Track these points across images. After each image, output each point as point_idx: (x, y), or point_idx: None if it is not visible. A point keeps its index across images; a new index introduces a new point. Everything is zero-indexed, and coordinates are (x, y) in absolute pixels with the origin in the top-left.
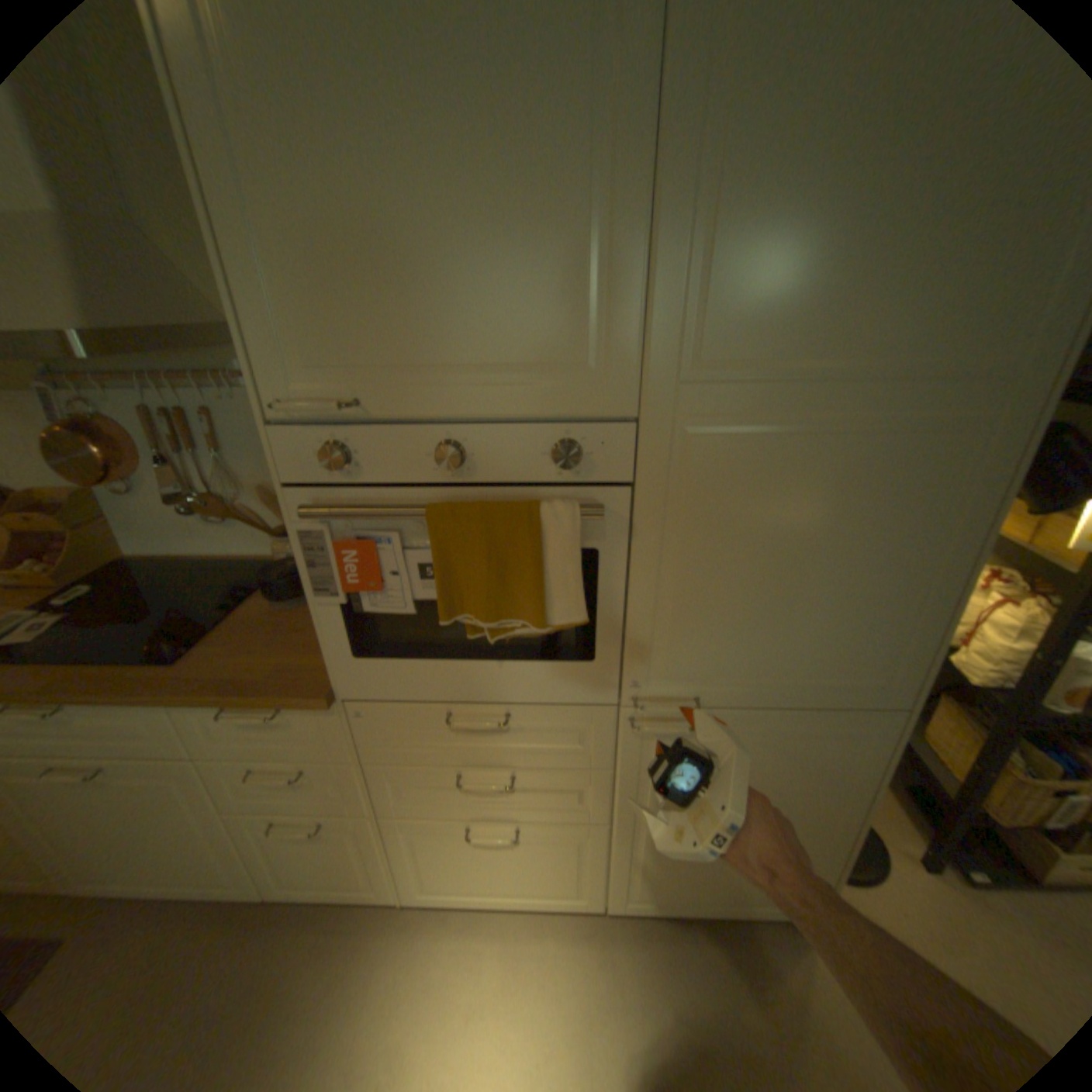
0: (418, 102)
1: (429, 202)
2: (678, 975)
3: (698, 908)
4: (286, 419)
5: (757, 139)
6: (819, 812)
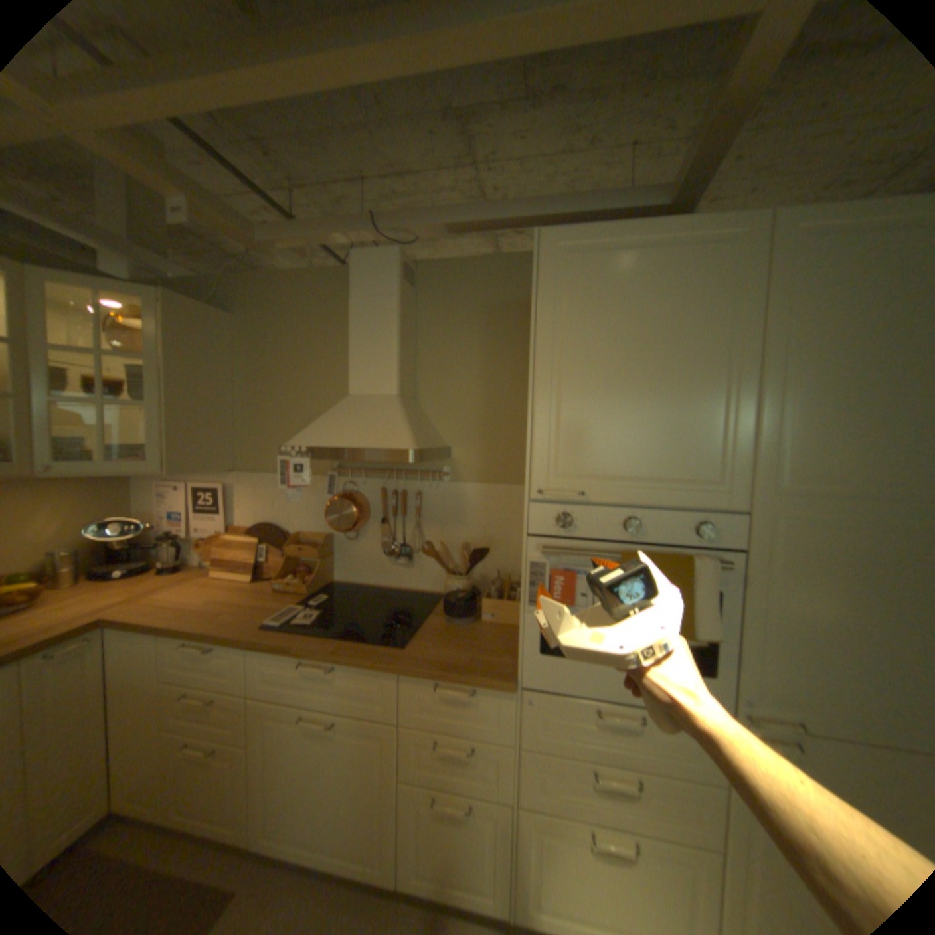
0: (644, 372)
1: (642, 408)
2: None
3: None
4: (539, 500)
5: (815, 389)
6: None
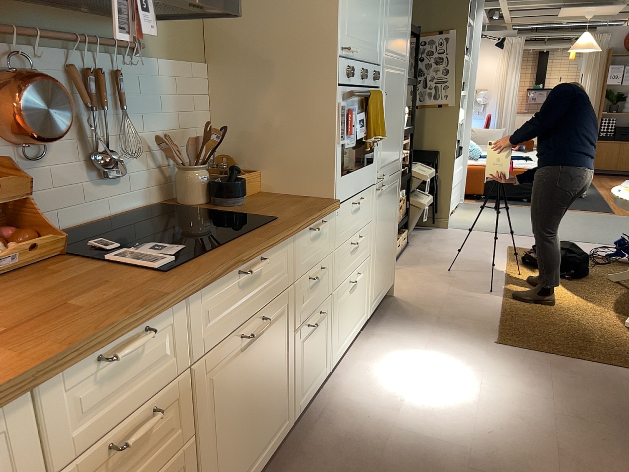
0: None
1: None
2: (391, 322)
3: (380, 294)
4: (339, 57)
5: None
6: (394, 220)
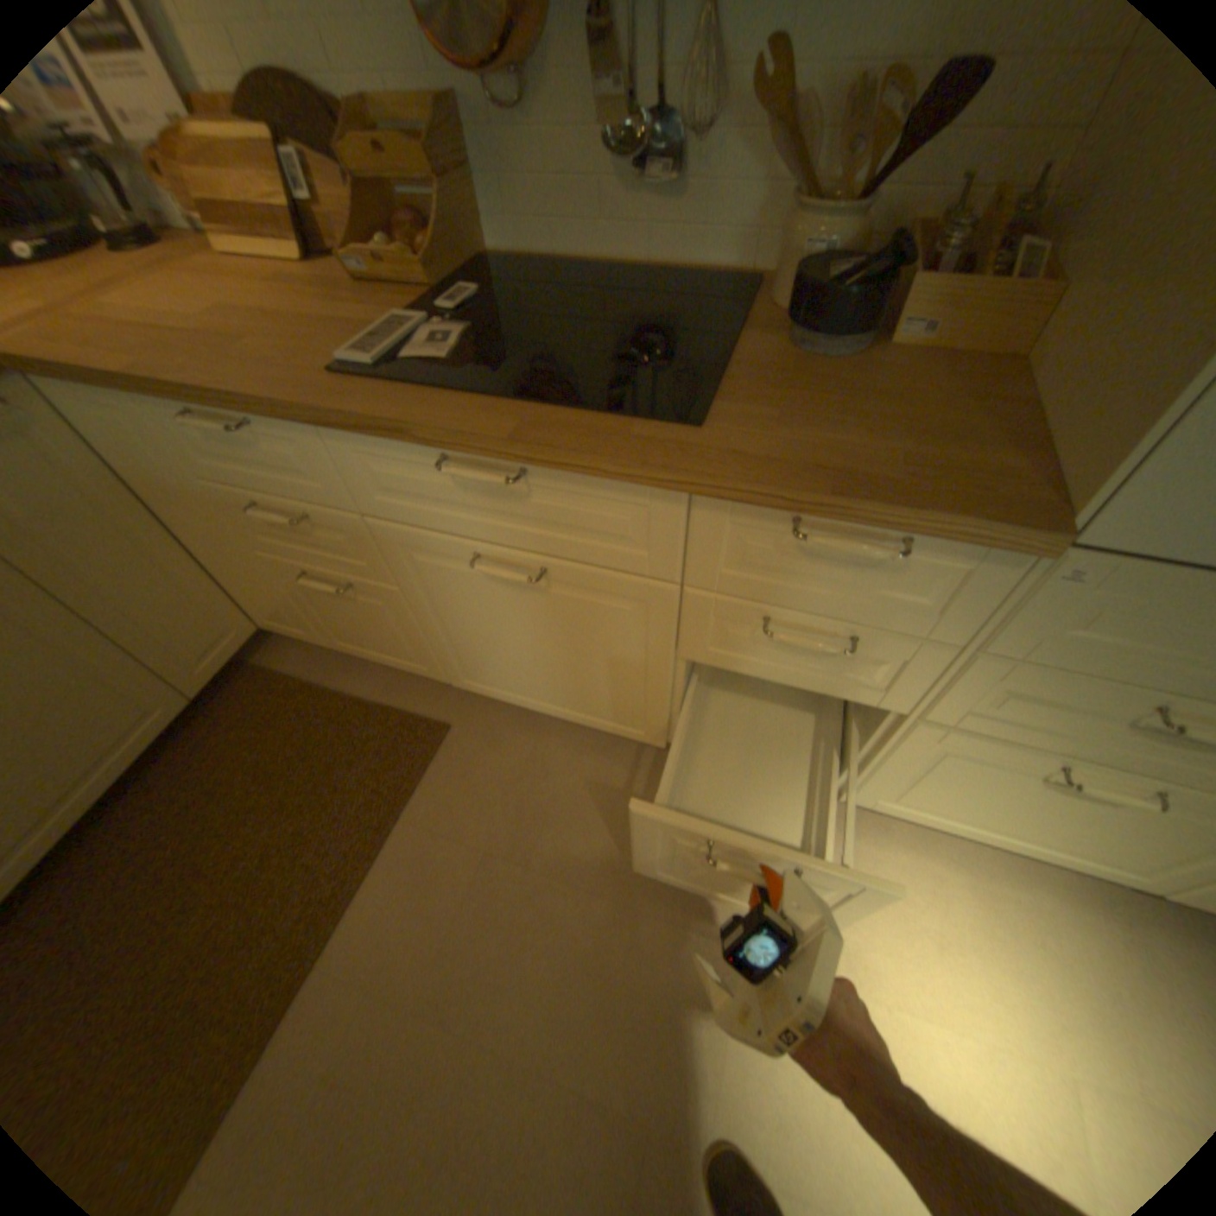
0: None
1: None
2: None
3: None
4: None
5: None
6: None
